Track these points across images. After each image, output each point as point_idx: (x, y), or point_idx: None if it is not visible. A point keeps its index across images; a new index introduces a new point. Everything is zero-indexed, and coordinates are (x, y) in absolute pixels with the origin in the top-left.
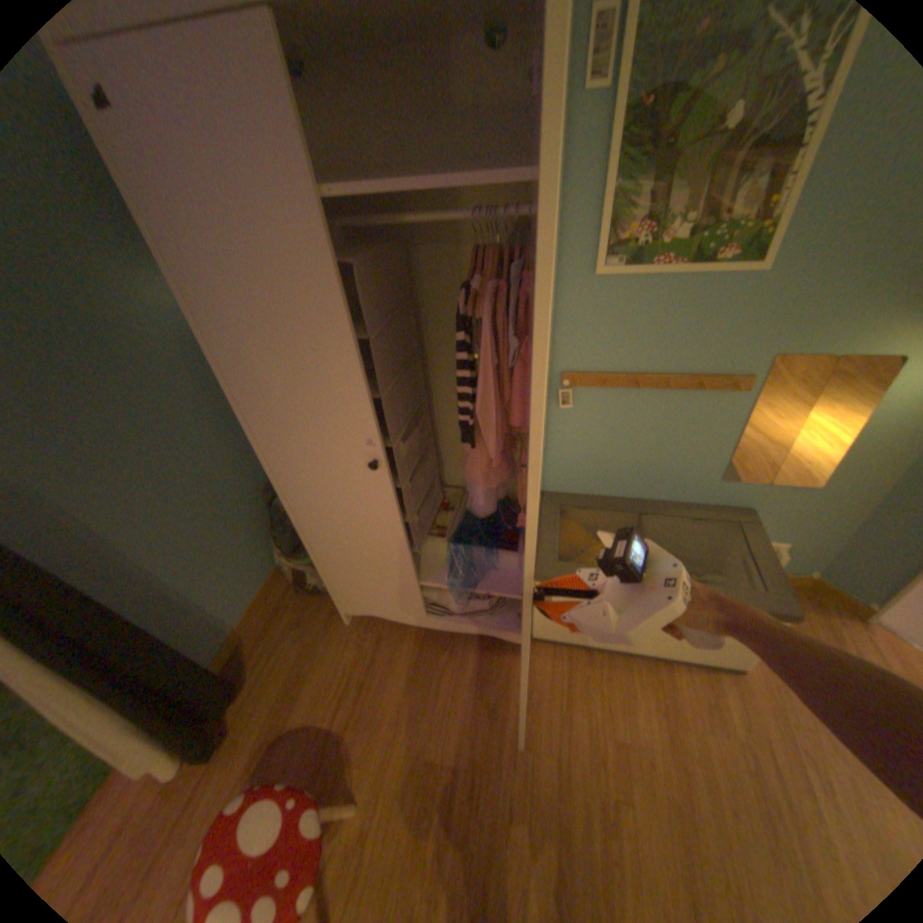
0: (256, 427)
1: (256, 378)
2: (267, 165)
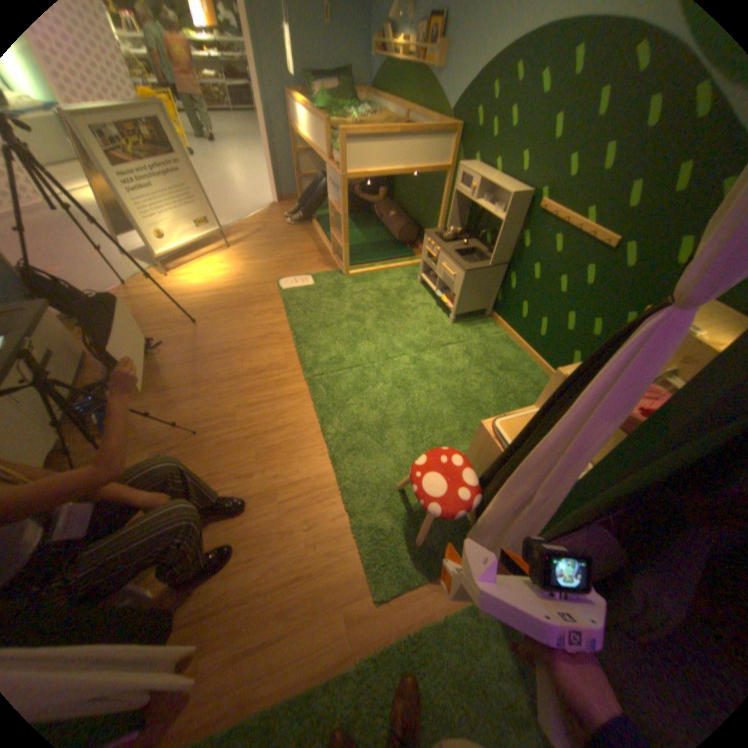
0: None
1: None
2: None
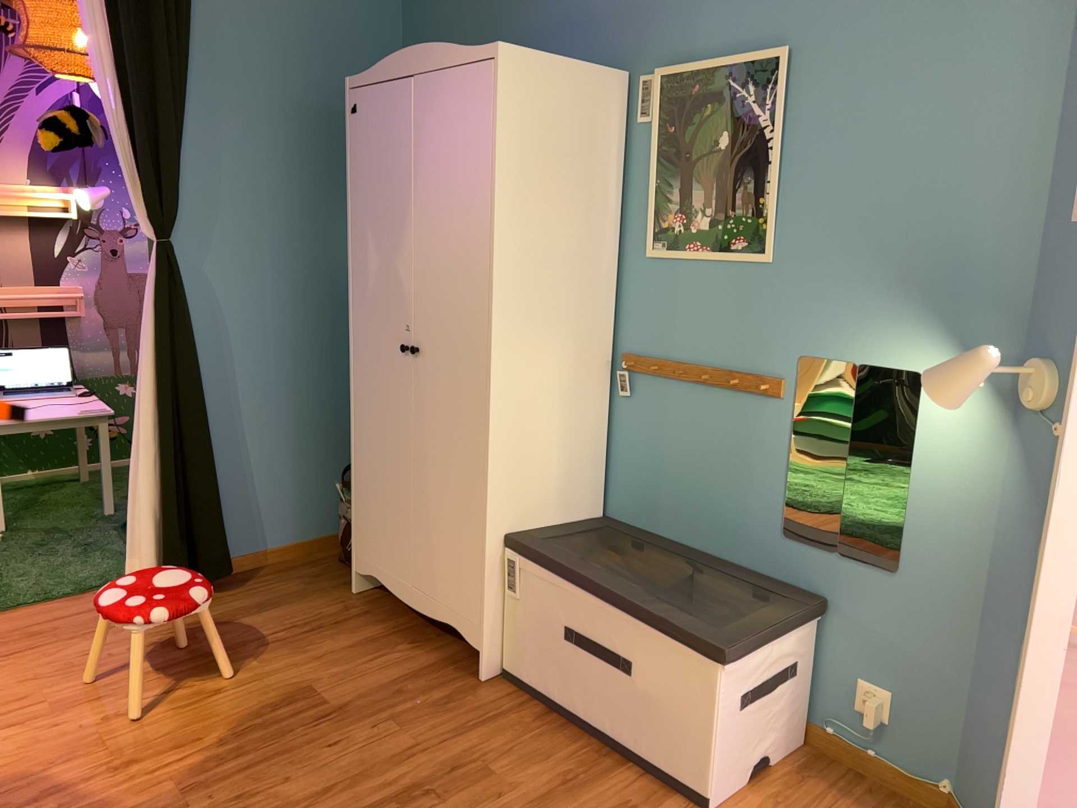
0: (353, 311)
1: (363, 268)
2: (397, 139)
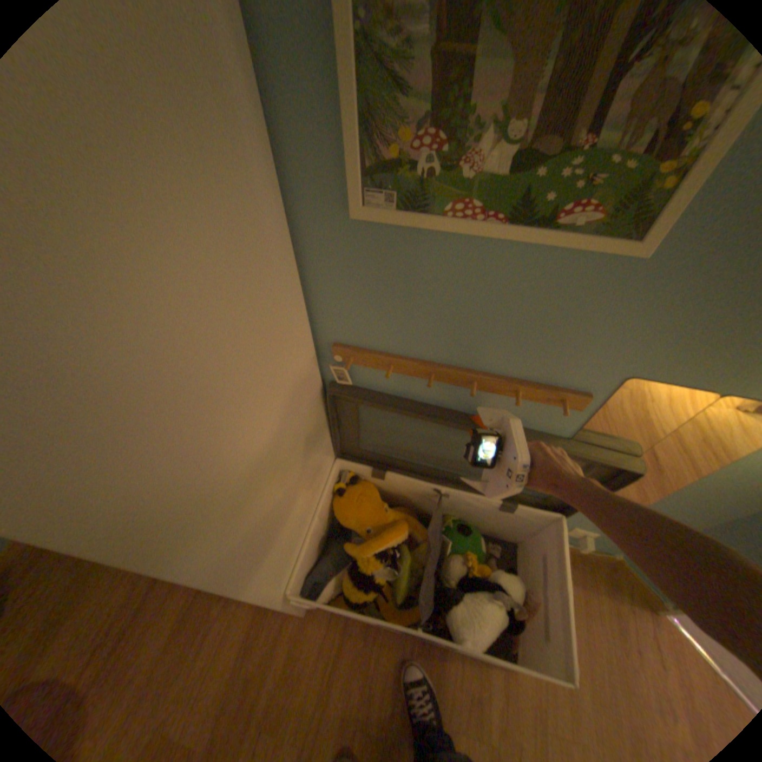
0: None
1: None
2: None
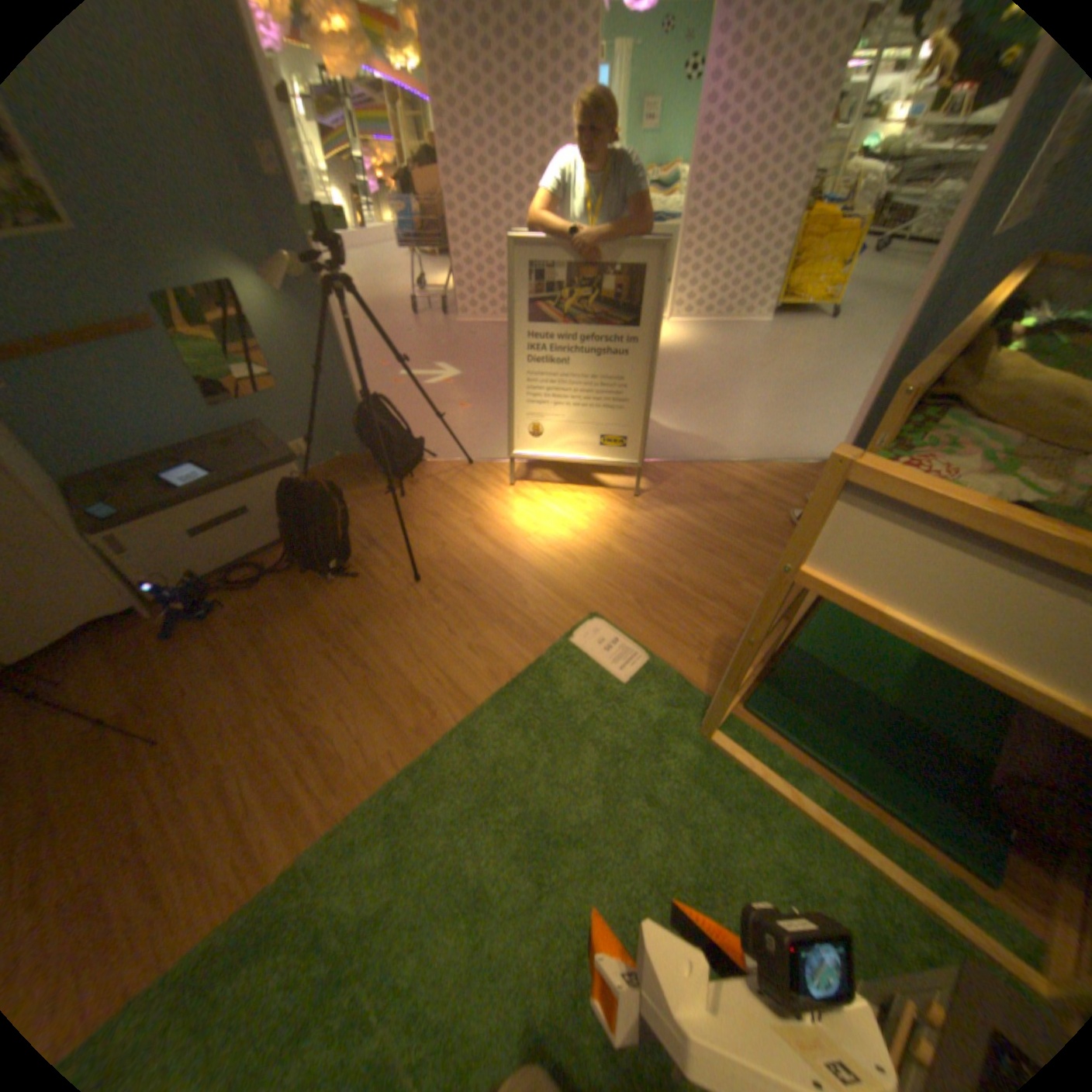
0: None
1: None
2: None
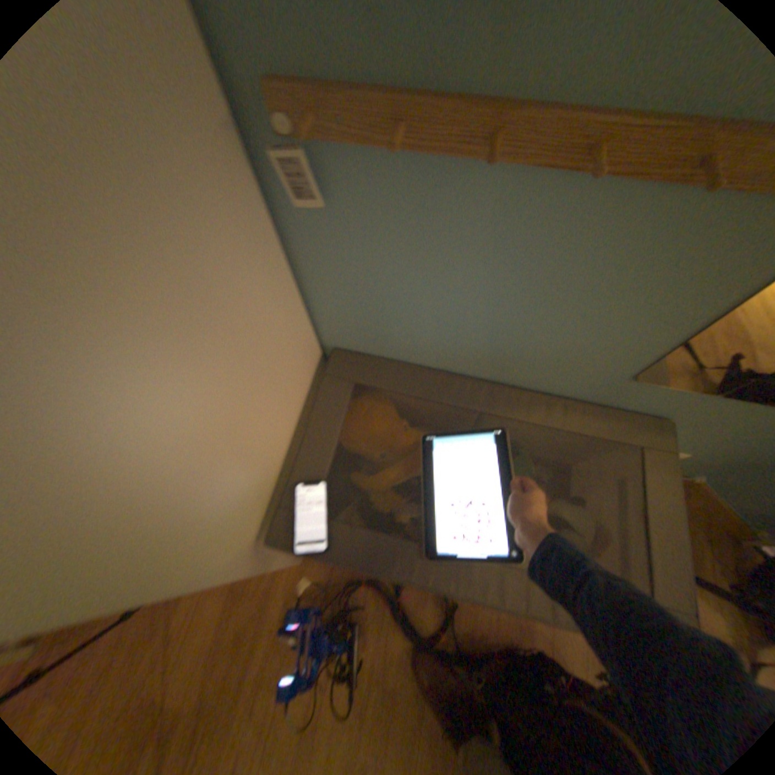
0: None
1: None
2: None
